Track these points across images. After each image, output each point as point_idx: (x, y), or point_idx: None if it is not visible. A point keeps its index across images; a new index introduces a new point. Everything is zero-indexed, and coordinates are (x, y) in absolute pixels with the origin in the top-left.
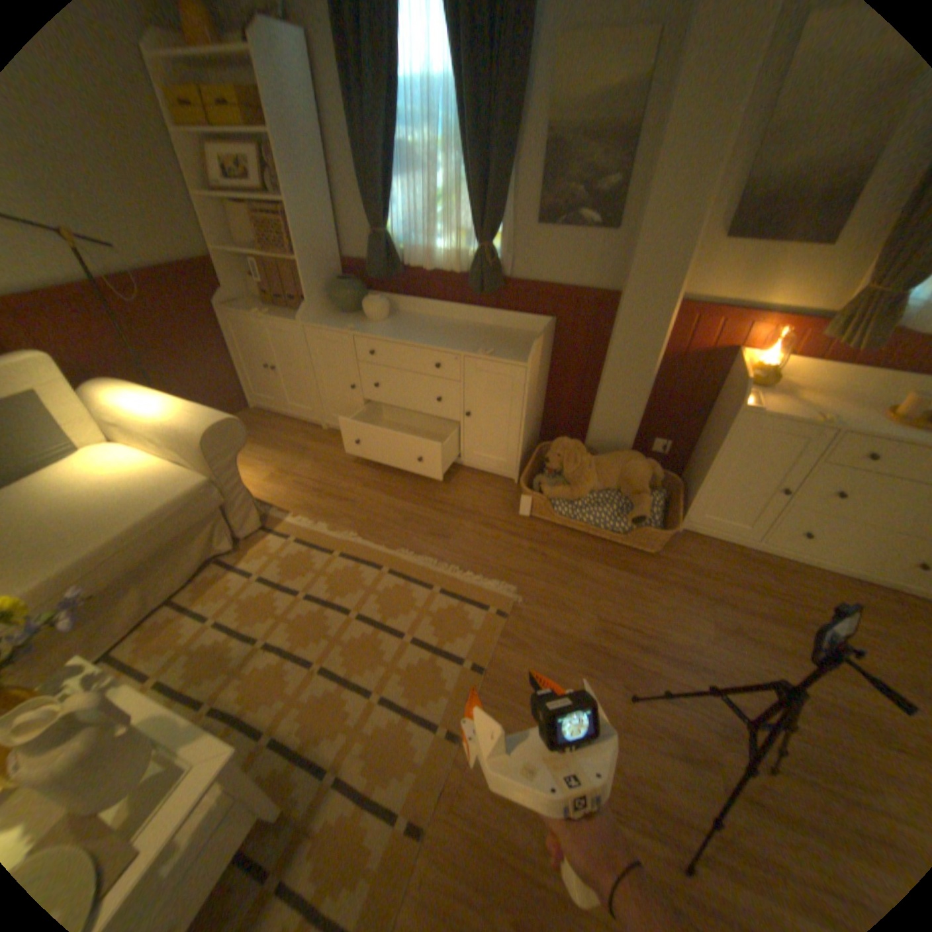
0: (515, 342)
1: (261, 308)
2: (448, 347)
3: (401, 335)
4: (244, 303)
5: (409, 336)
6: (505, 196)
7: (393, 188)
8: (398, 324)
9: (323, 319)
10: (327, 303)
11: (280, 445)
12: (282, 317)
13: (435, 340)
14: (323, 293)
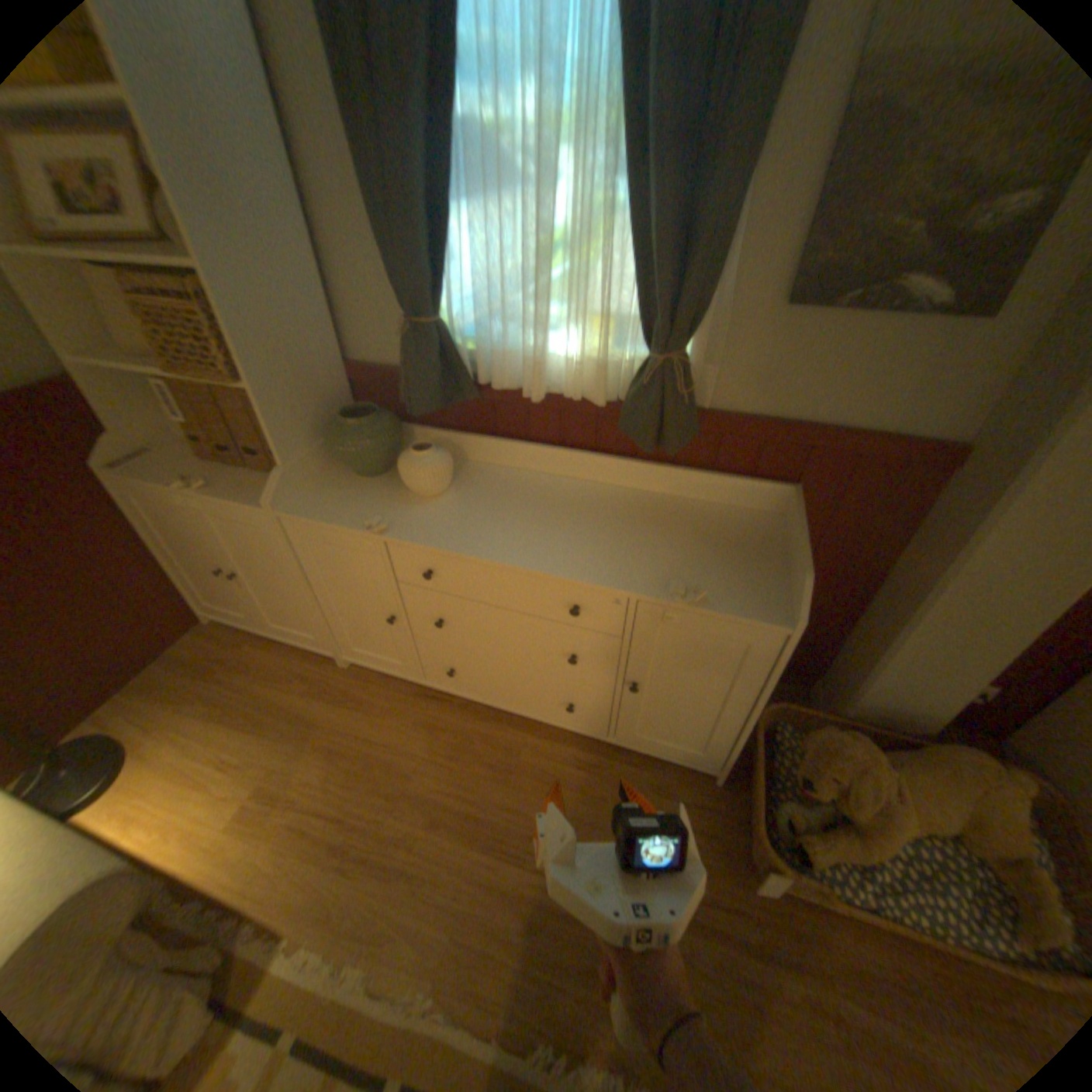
0: (730, 545)
1: (195, 470)
2: (600, 576)
3: (491, 540)
4: (161, 459)
5: (509, 543)
6: (731, 247)
7: (454, 229)
8: (477, 503)
9: (321, 497)
10: (327, 457)
11: (260, 719)
12: (237, 496)
13: (565, 554)
14: (317, 439)
